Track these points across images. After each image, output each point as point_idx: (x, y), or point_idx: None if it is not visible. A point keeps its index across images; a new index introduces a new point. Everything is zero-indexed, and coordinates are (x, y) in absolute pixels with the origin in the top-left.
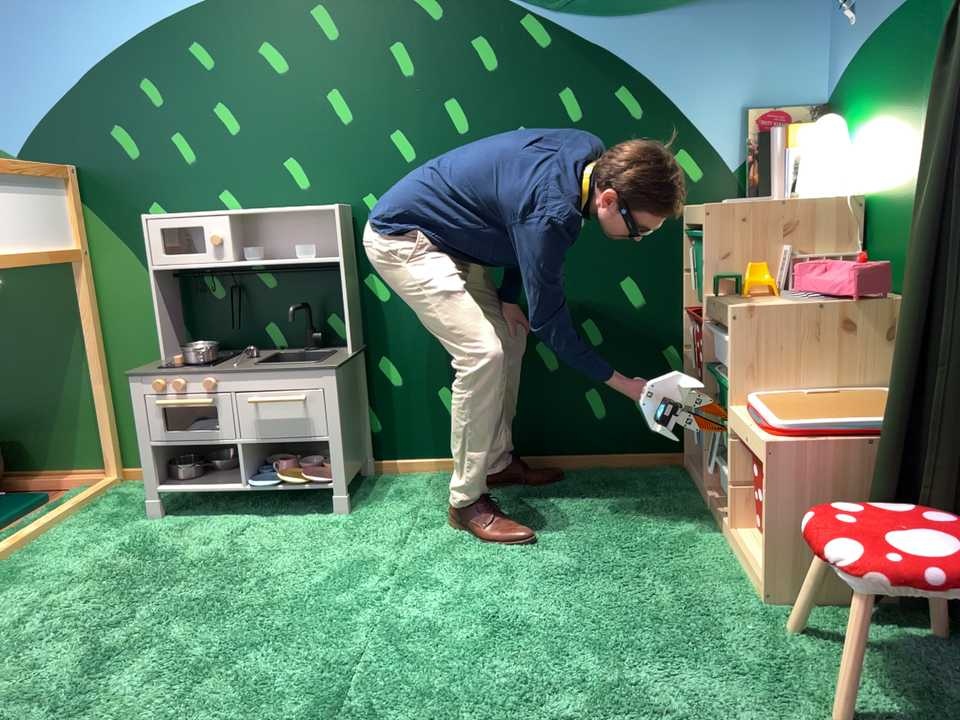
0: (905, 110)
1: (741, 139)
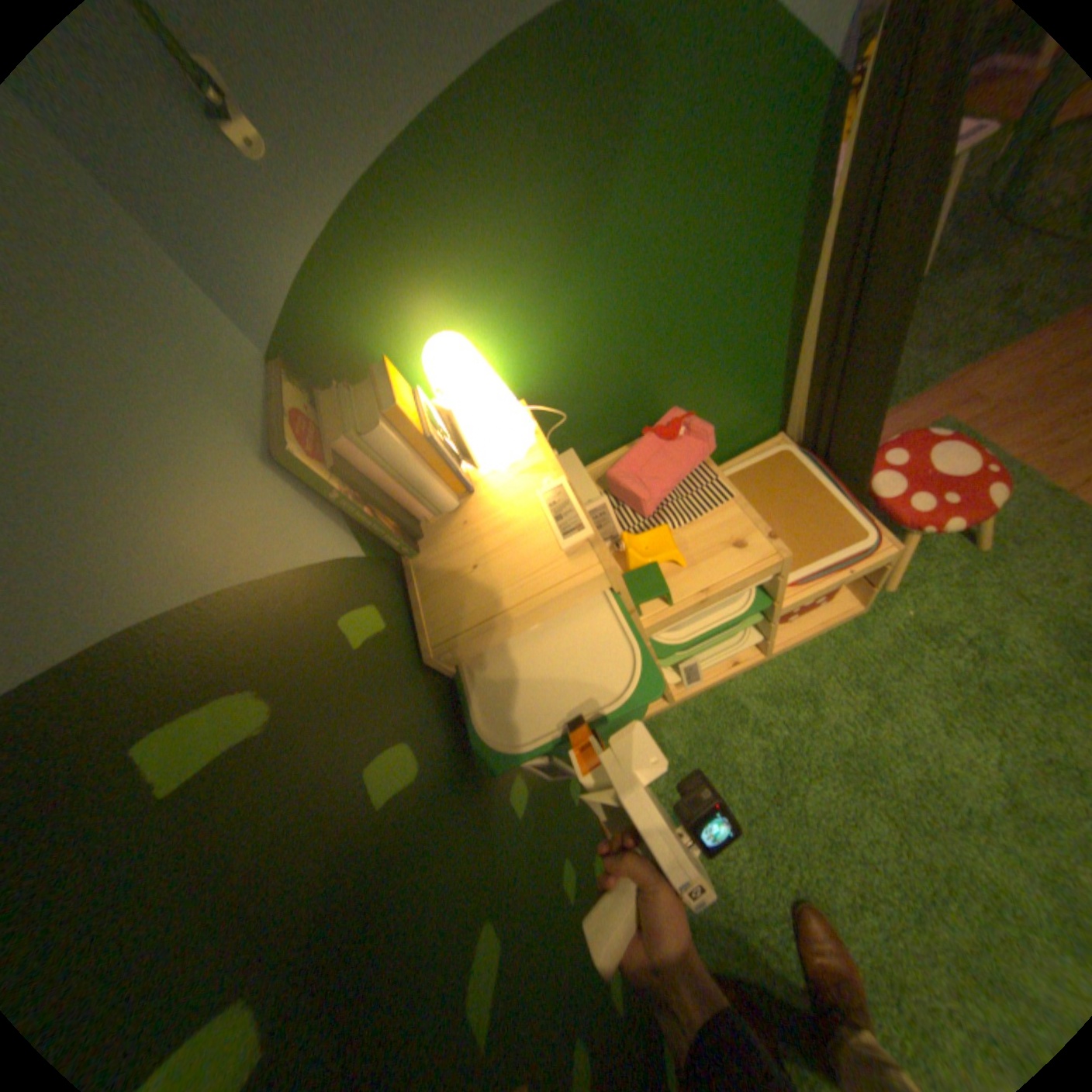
0: (571, 248)
1: (318, 498)
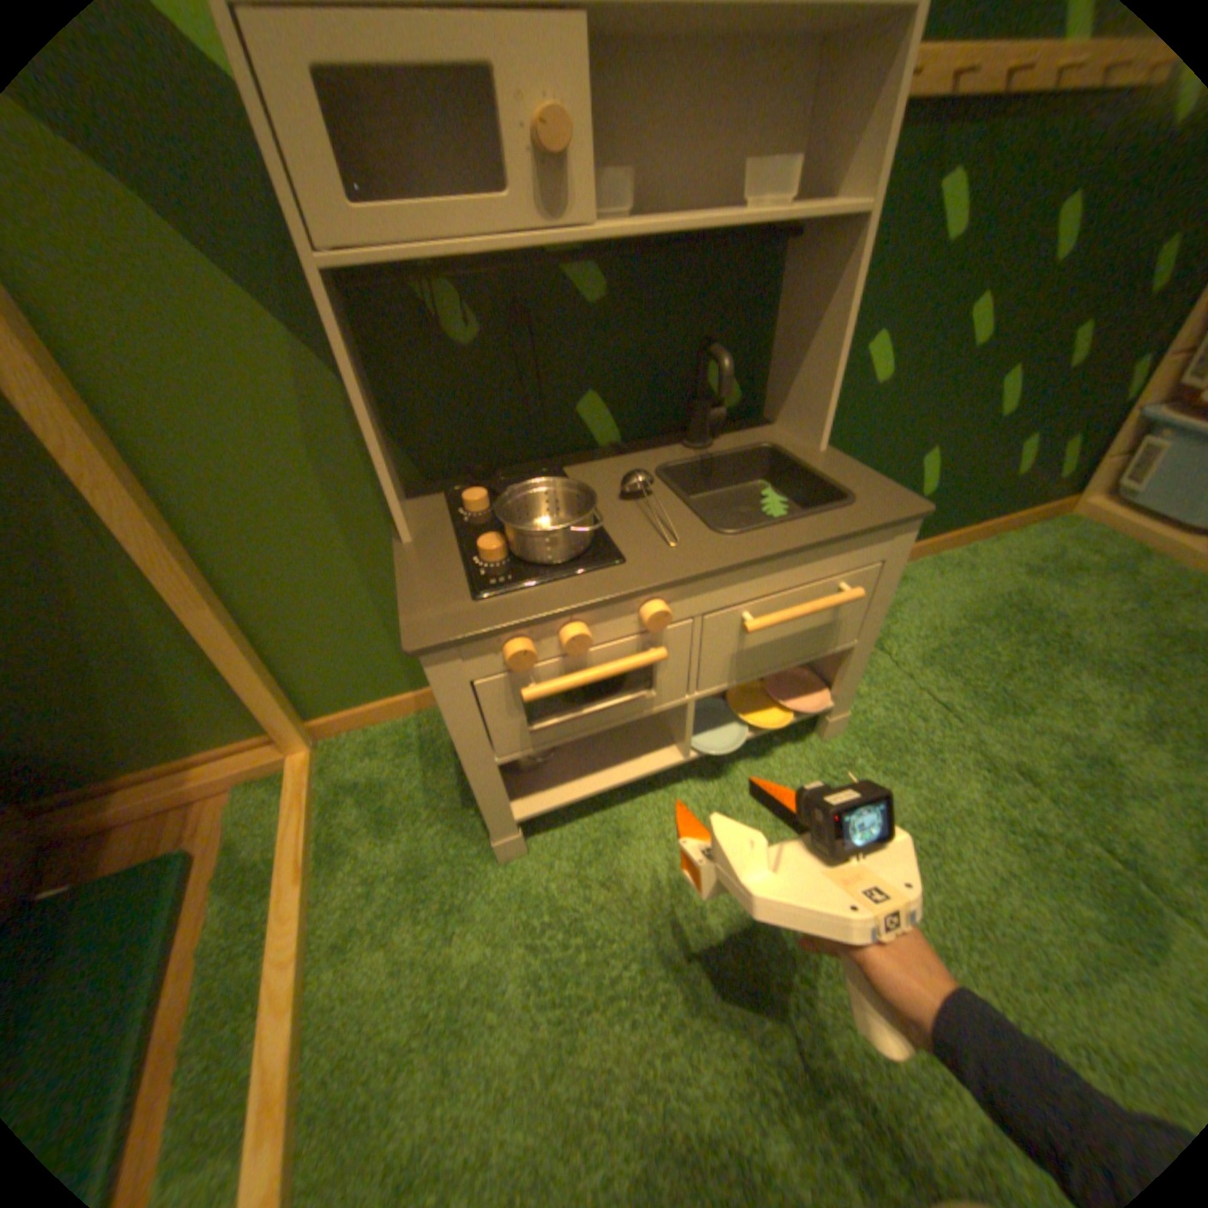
0: None
1: None
